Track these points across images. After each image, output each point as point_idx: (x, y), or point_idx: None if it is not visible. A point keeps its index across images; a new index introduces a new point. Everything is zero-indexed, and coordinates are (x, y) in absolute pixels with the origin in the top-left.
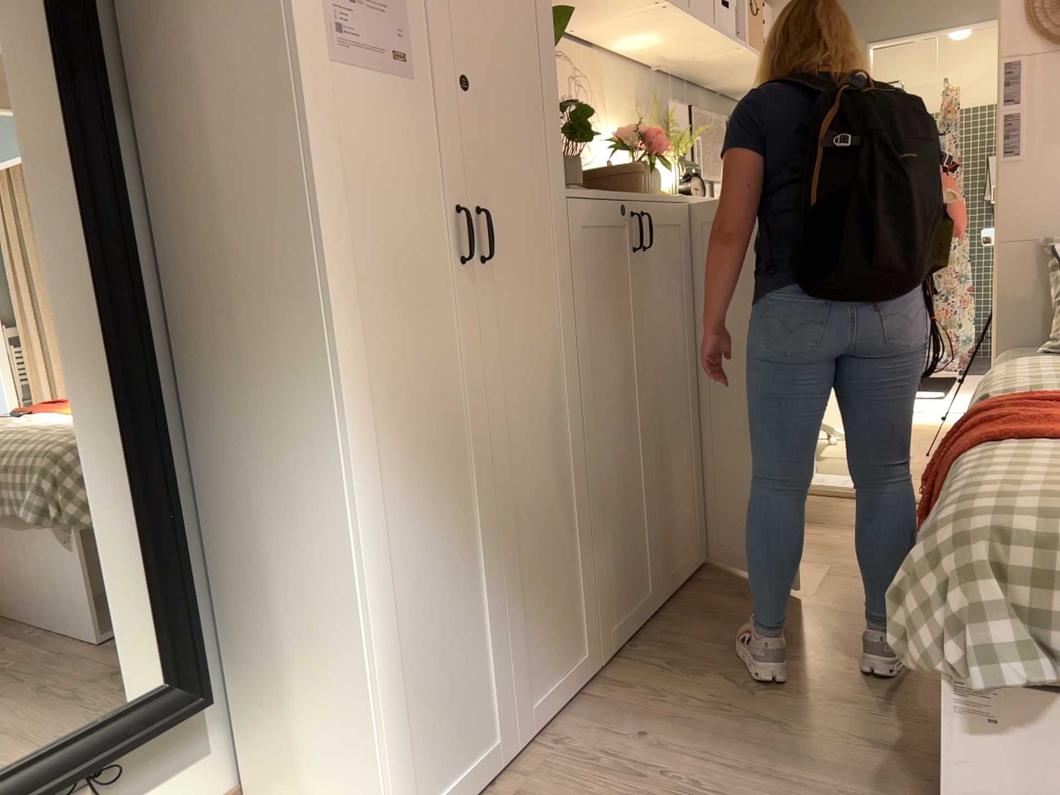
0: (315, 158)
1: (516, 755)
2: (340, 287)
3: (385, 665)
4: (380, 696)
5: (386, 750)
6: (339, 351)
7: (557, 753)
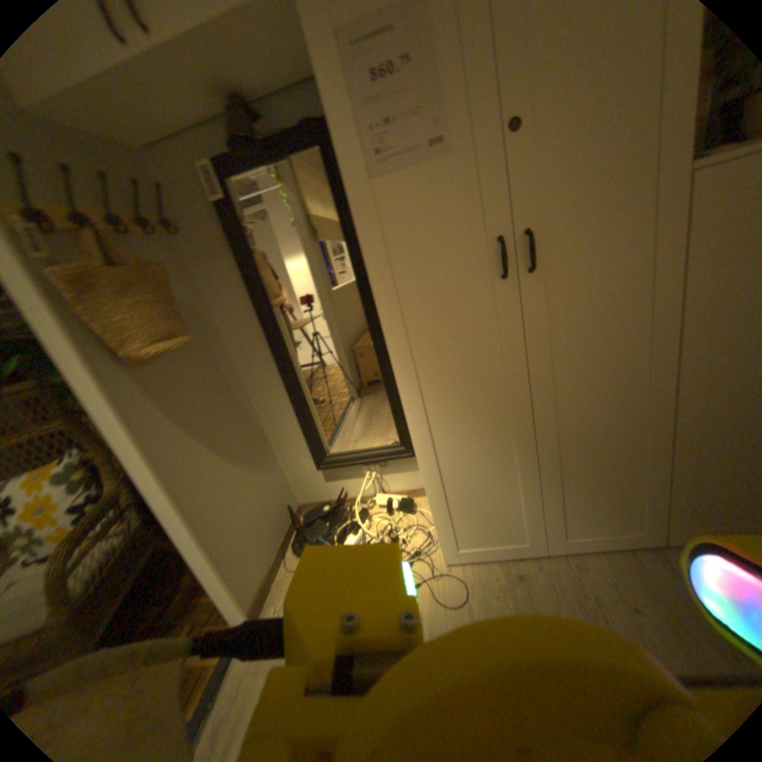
0: (363, 248)
1: (546, 557)
2: (388, 317)
3: (432, 489)
4: (429, 500)
5: (435, 521)
6: (390, 350)
7: (568, 575)
